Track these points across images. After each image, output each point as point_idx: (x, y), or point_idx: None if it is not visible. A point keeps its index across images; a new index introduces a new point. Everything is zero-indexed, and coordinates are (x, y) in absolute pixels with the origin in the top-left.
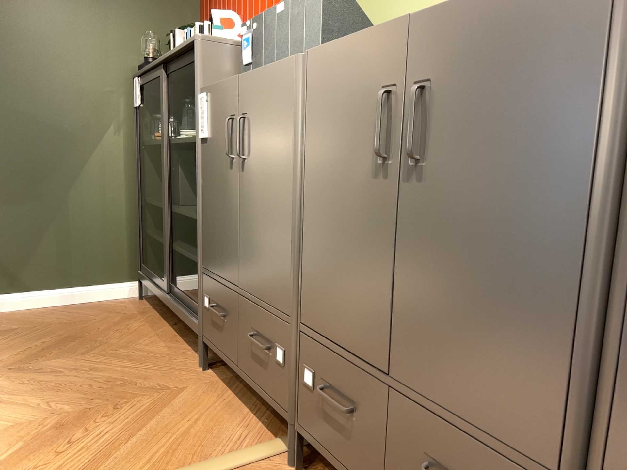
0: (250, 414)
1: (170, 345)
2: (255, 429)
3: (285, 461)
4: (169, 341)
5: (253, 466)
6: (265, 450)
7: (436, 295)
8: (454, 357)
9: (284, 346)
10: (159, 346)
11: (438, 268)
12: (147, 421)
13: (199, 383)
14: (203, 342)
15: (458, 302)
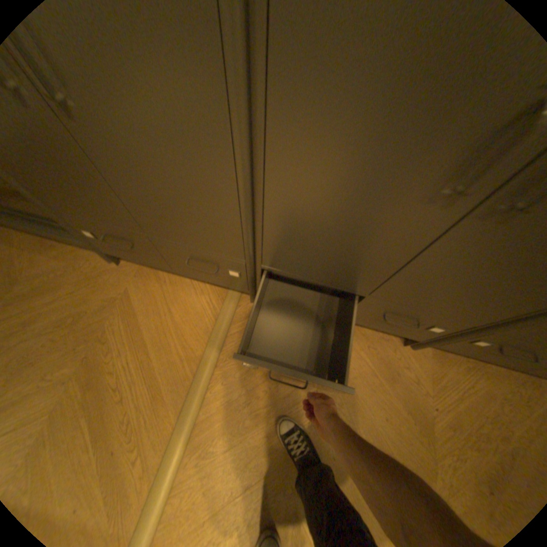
0: (193, 281)
1: (51, 254)
2: (208, 290)
3: (246, 300)
4: (45, 250)
5: (235, 317)
6: (232, 303)
7: (447, 279)
8: (440, 298)
9: (240, 271)
10: (43, 261)
11: (463, 271)
12: (139, 335)
13: (129, 278)
14: (100, 251)
15: (468, 285)
